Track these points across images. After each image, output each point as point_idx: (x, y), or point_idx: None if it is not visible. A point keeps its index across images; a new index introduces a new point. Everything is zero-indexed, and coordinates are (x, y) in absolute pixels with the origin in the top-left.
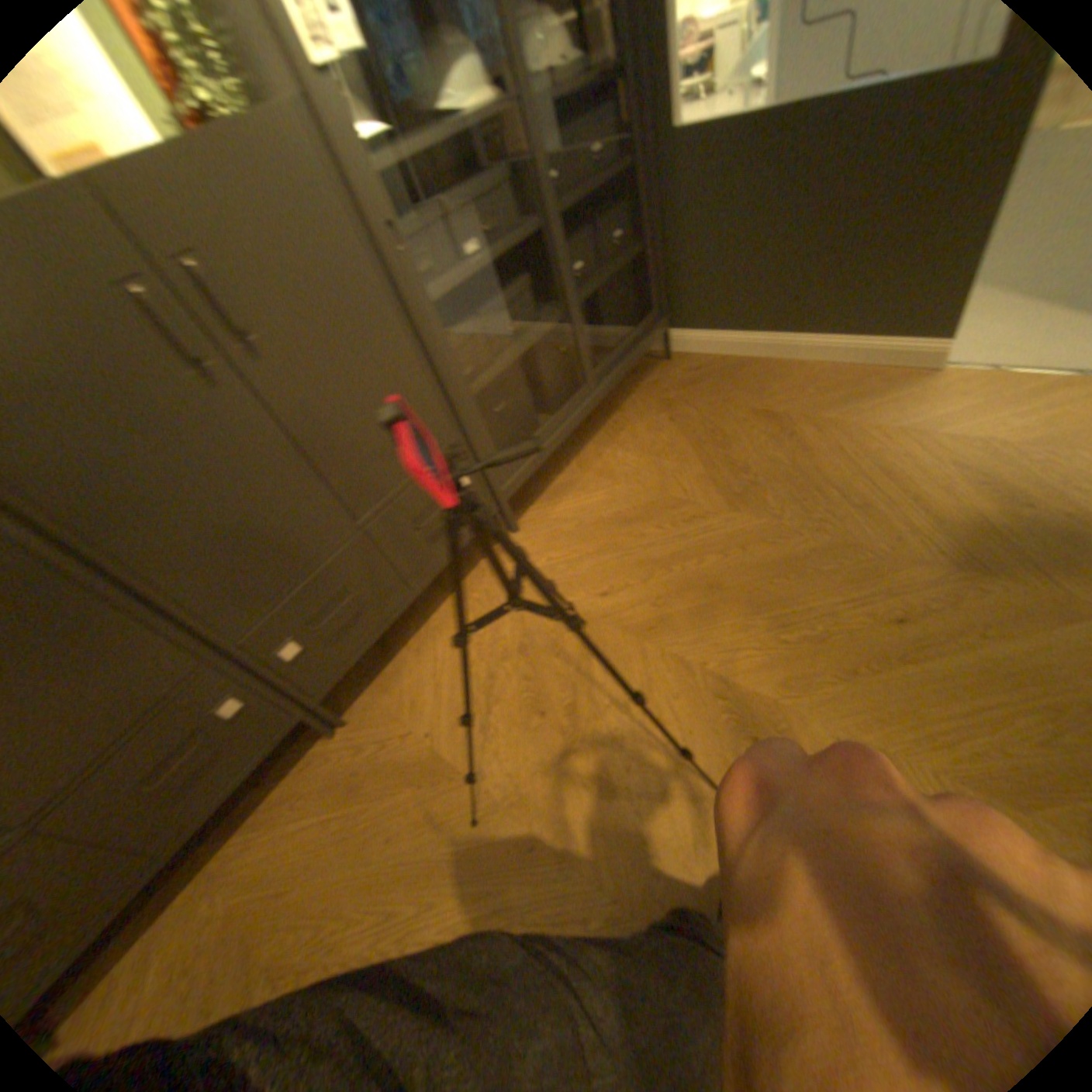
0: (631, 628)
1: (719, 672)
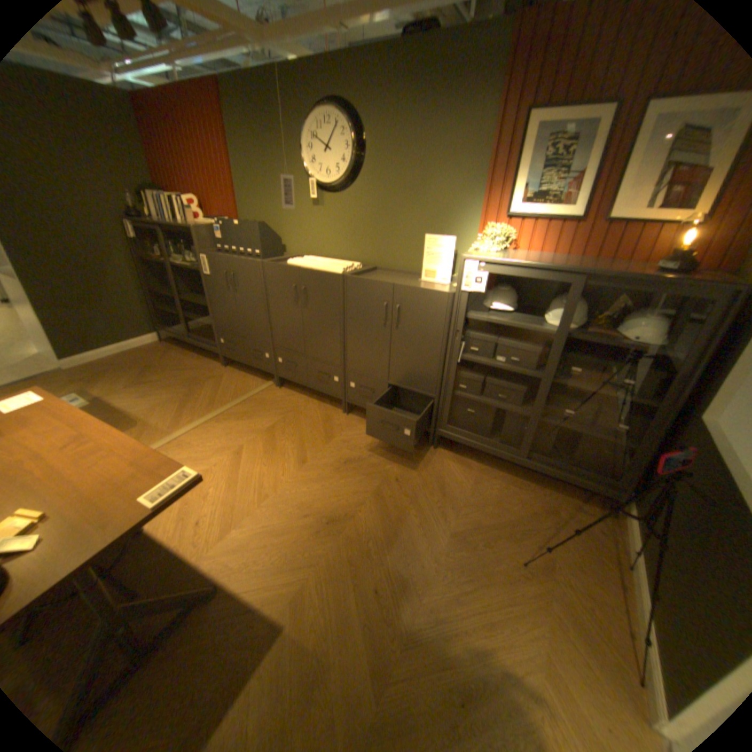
0: (377, 488)
1: (354, 516)
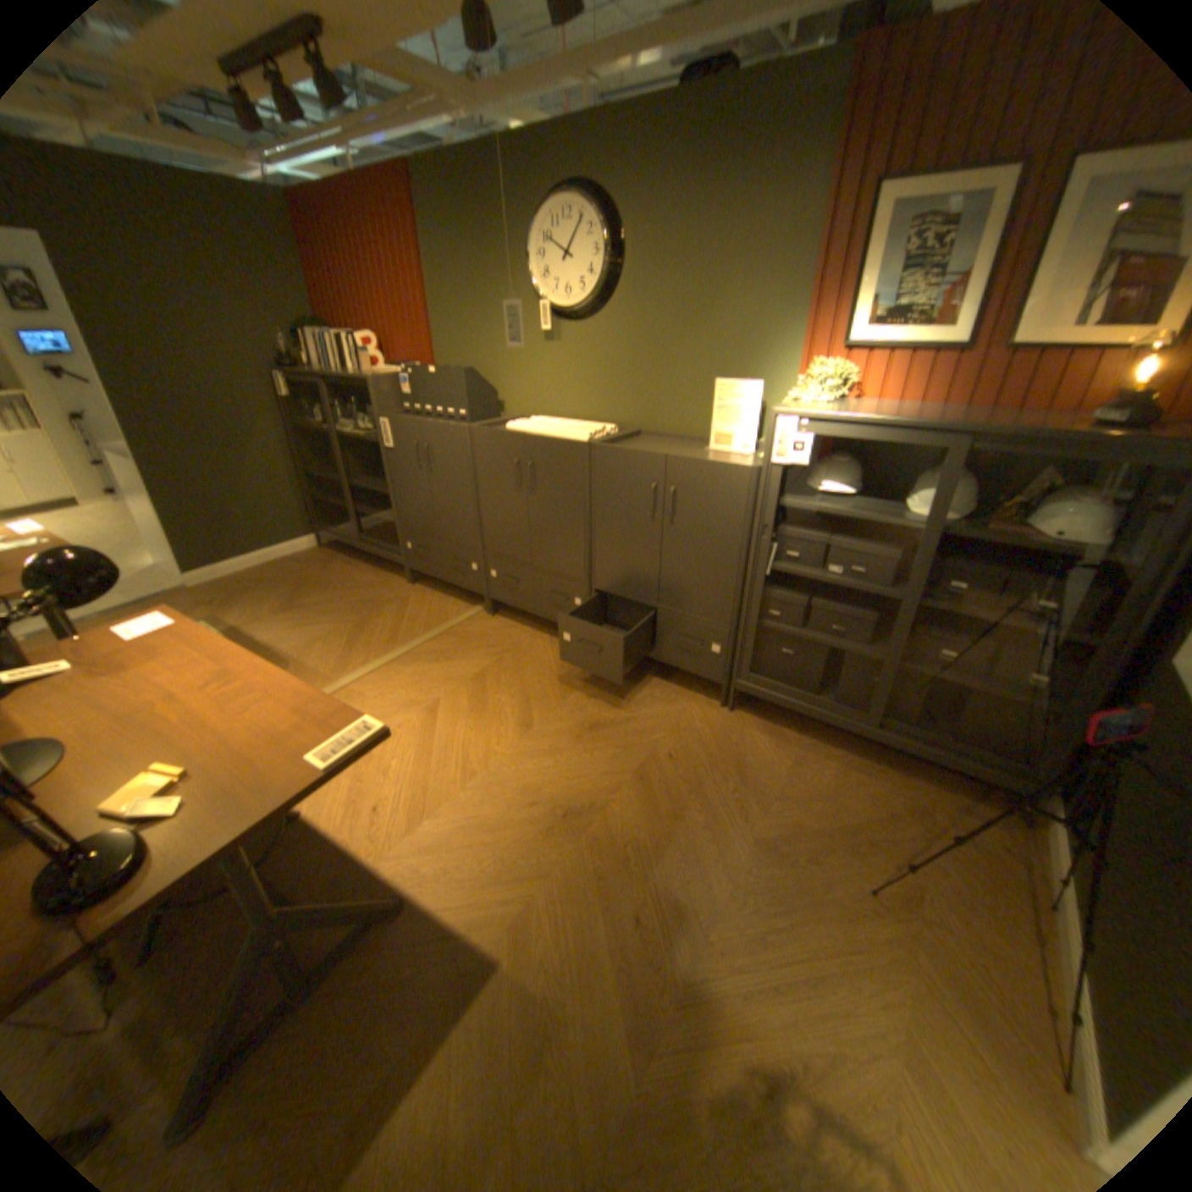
0: (640, 768)
1: (605, 808)
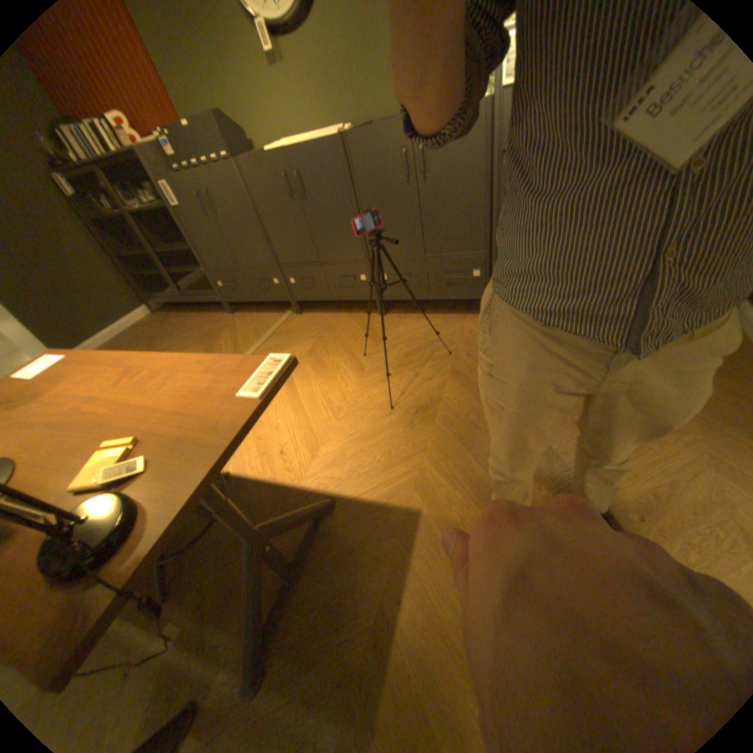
0: (453, 366)
1: (442, 397)
